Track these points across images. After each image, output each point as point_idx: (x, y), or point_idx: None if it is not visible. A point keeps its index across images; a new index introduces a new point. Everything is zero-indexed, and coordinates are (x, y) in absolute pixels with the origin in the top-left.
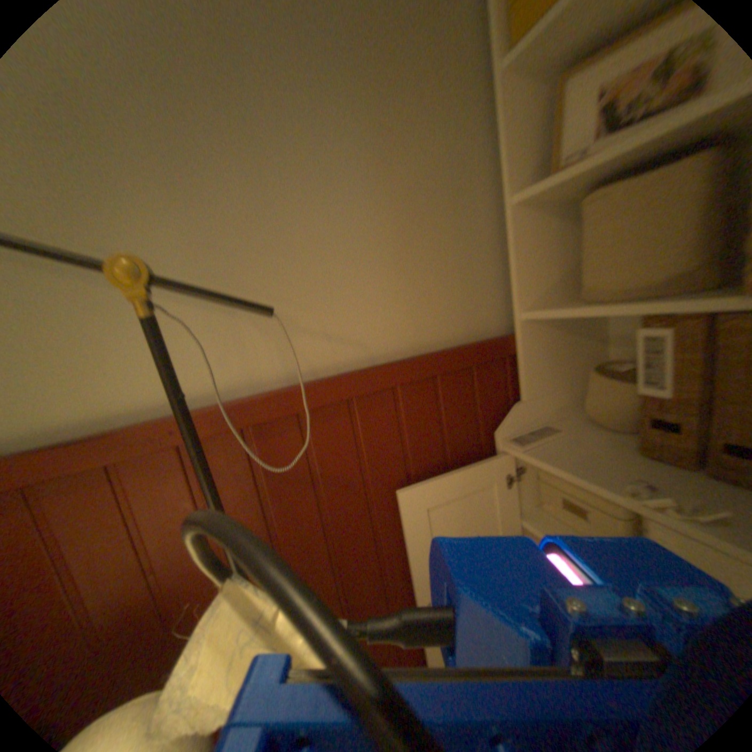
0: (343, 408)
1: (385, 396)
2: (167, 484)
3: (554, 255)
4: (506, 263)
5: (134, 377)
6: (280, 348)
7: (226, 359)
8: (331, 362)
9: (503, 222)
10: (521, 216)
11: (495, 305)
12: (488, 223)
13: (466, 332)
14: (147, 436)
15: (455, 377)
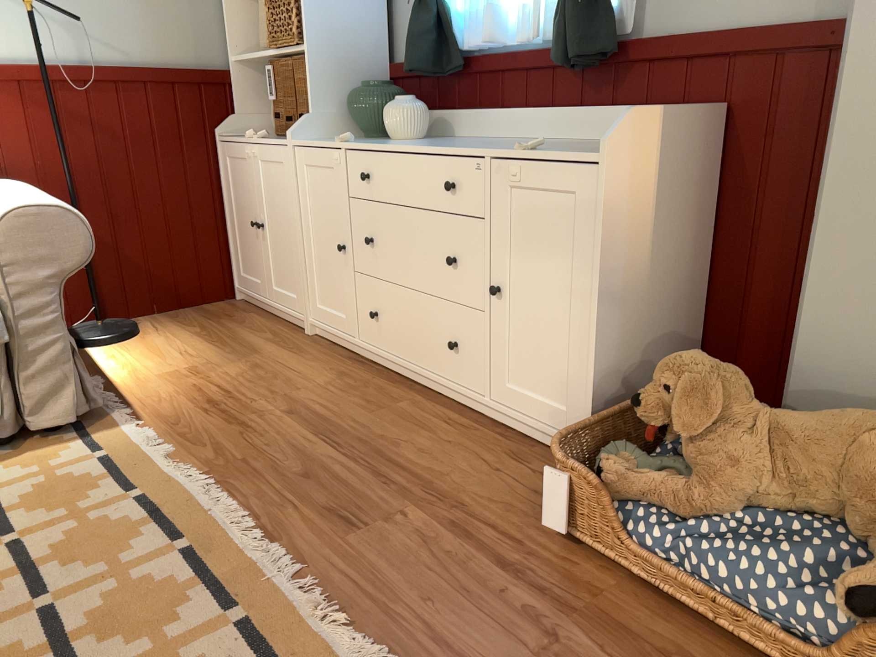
0: (111, 91)
1: (138, 91)
2: (13, 104)
3: (252, 31)
4: (223, 31)
5: (0, 46)
6: (77, 49)
7: (47, 48)
8: (106, 64)
9: (221, 5)
10: (228, 4)
11: (216, 55)
12: (210, 4)
13: (194, 66)
14: (8, 75)
15: (185, 91)
